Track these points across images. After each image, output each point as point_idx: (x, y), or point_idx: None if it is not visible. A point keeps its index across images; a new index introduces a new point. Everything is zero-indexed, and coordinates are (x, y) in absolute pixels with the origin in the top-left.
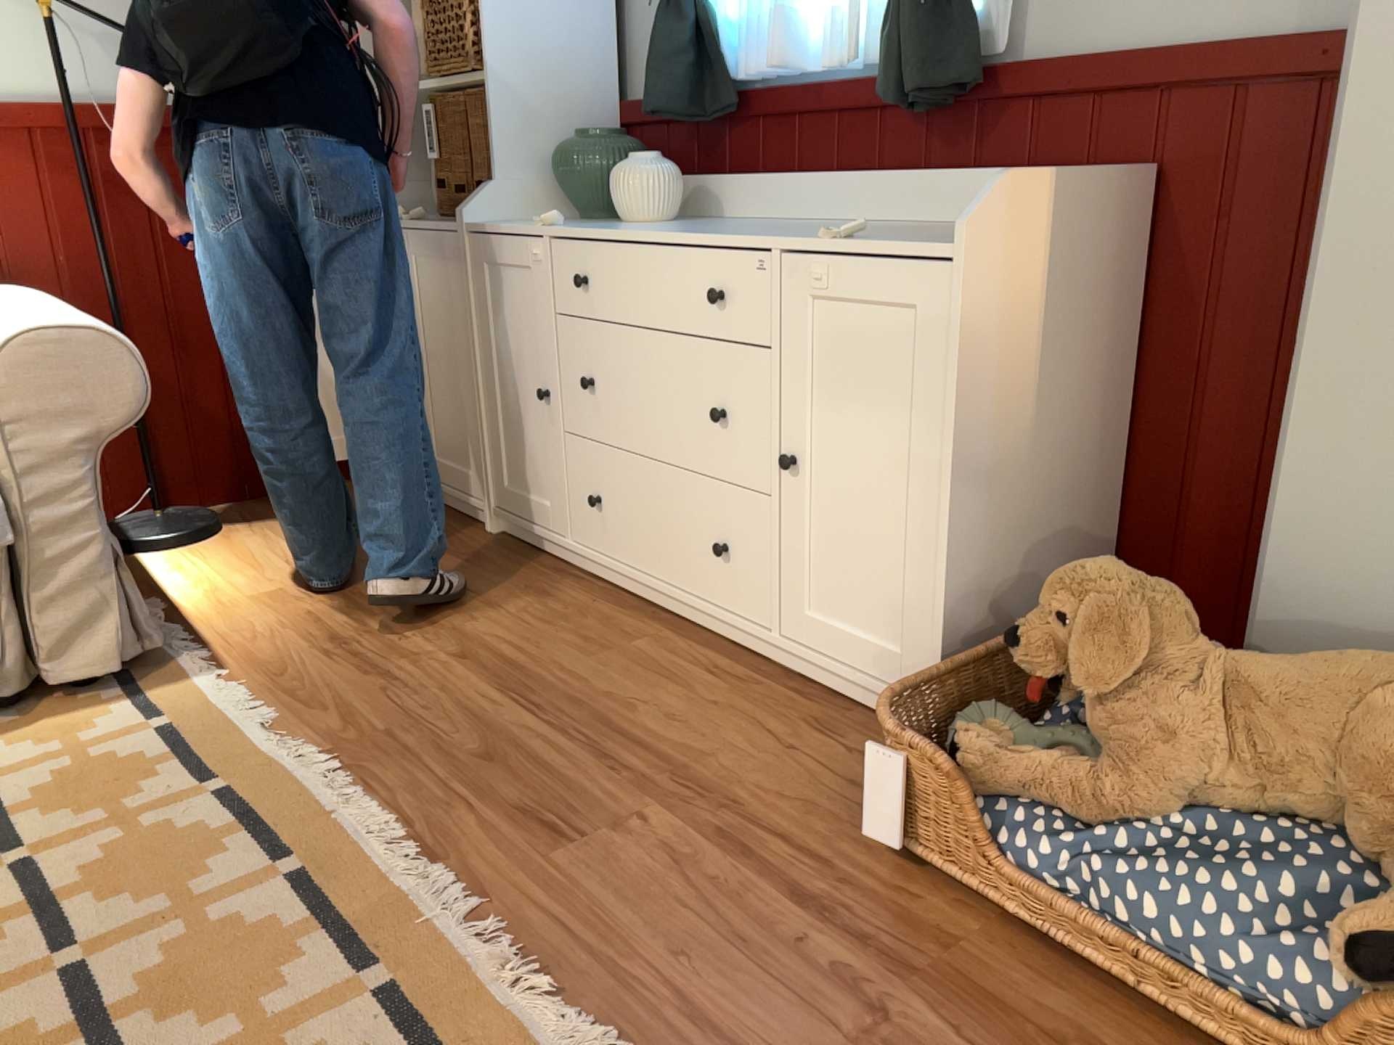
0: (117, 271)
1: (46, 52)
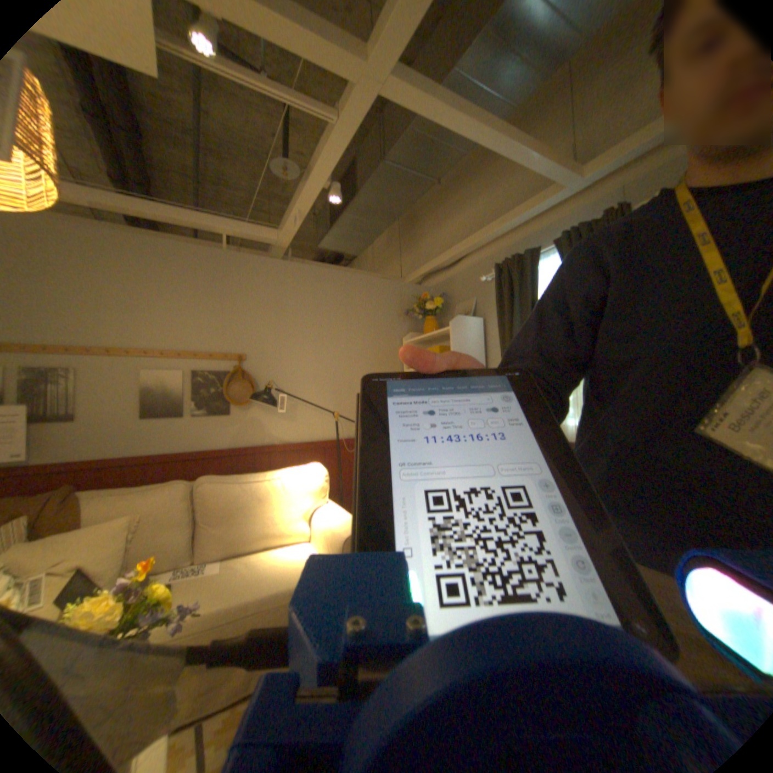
0: (339, 484)
1: (330, 425)
